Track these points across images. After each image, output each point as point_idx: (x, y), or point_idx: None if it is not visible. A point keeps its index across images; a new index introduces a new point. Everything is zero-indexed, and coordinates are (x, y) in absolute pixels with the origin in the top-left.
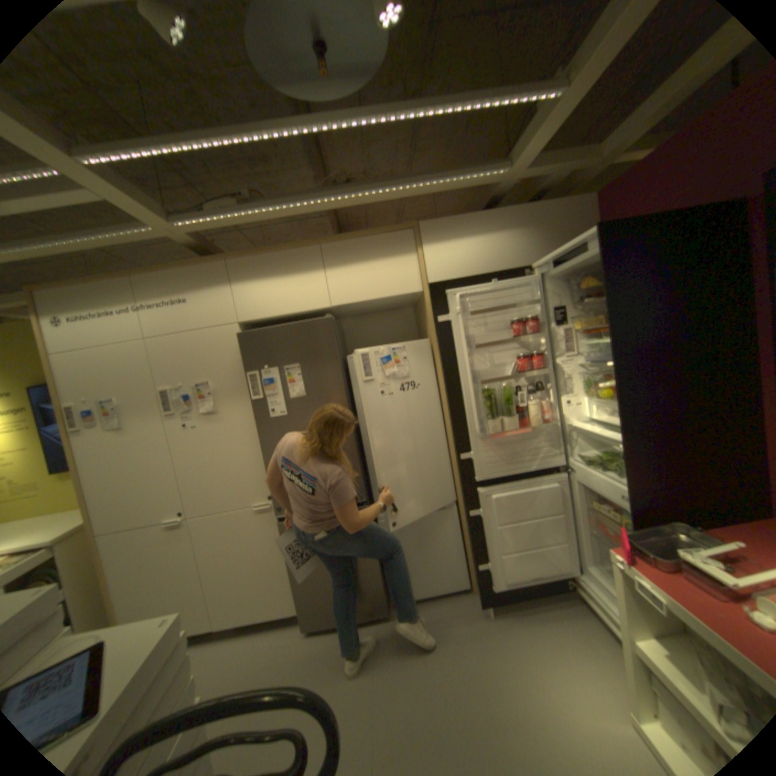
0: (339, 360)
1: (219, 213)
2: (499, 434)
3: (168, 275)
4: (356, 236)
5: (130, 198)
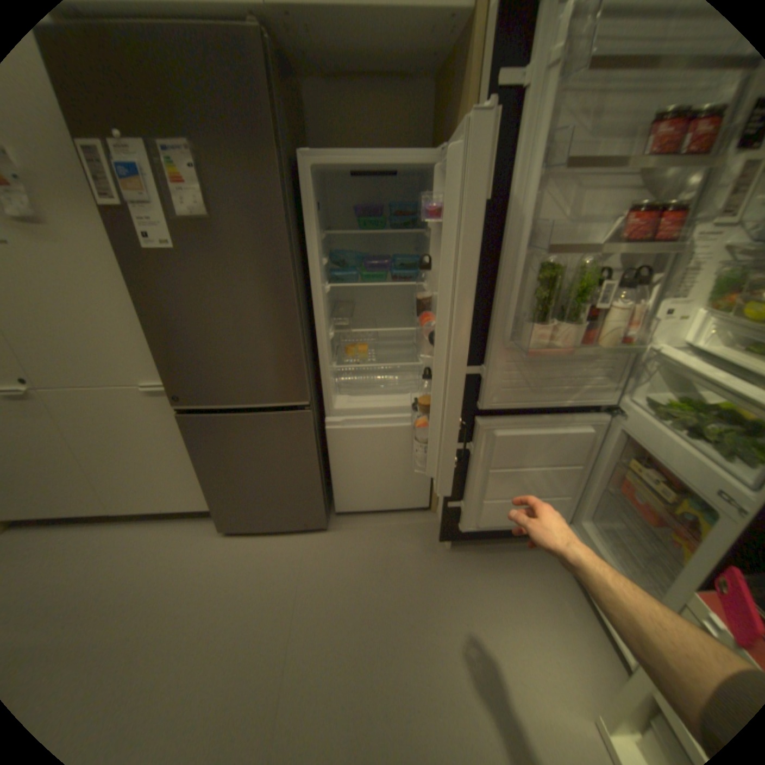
0: (274, 147)
1: None
2: (538, 346)
3: None
4: None
5: None
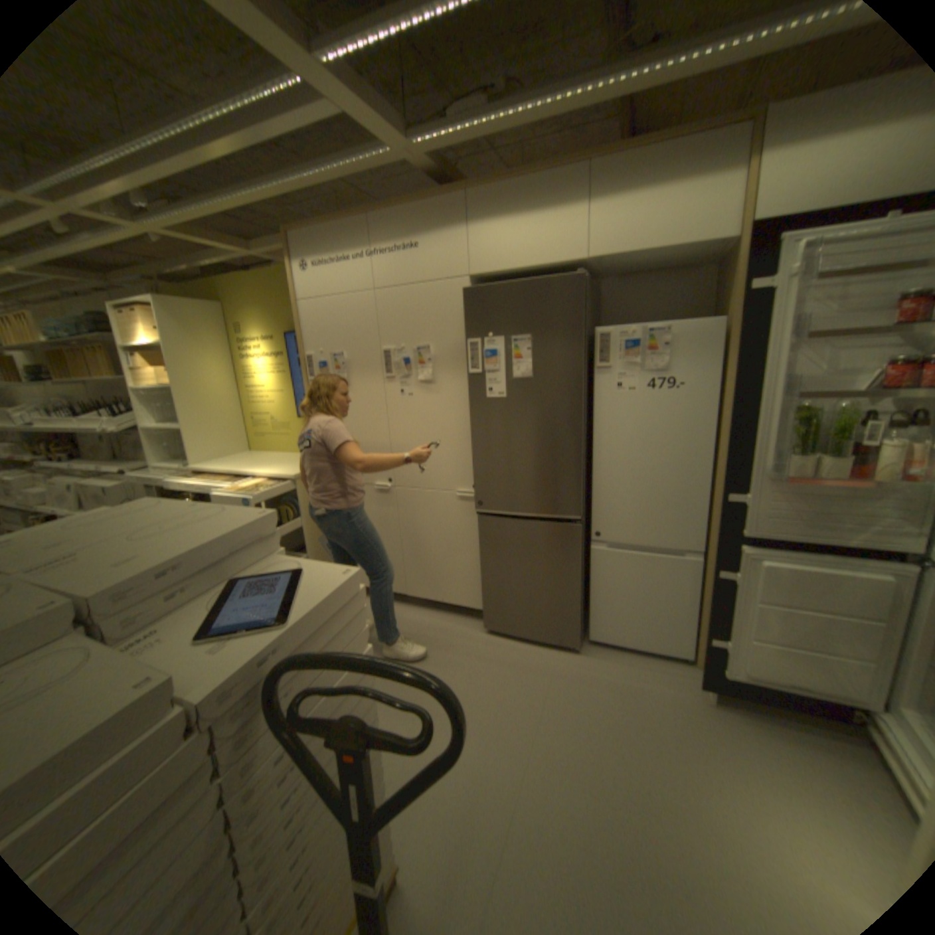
0: (583, 335)
1: (463, 120)
2: (807, 480)
3: (402, 212)
4: (648, 141)
5: (367, 105)
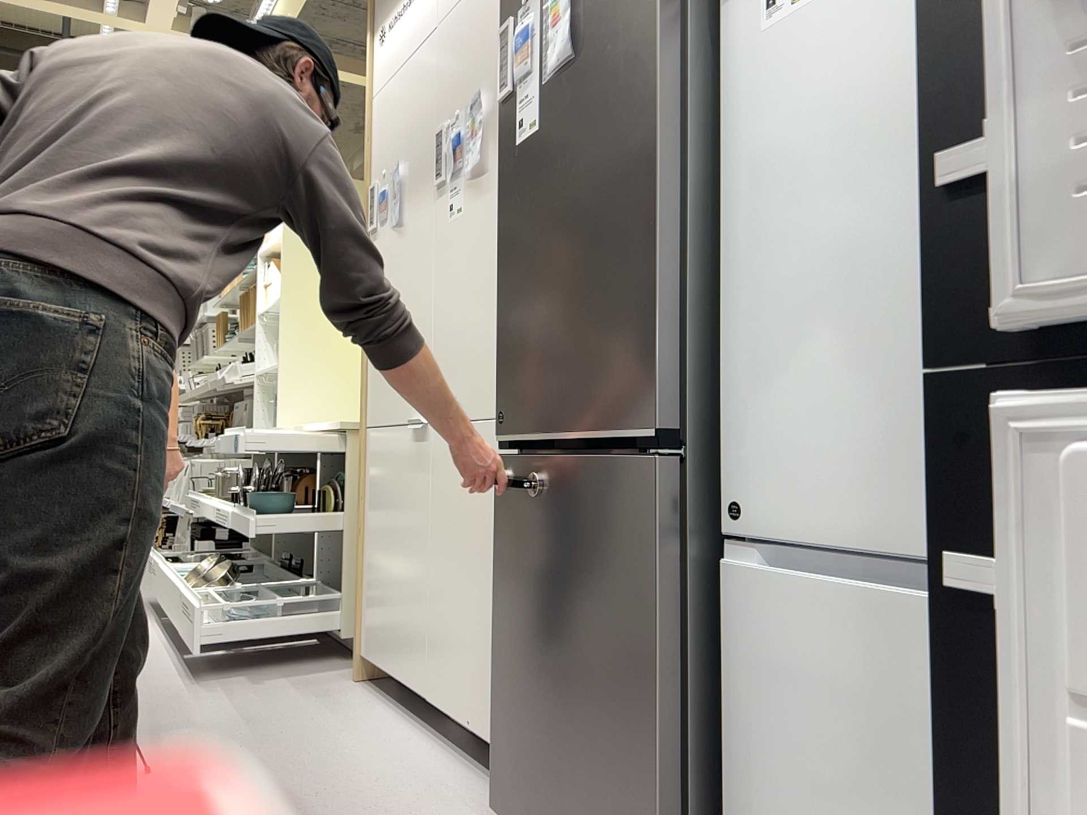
0: None
1: None
2: None
3: None
4: None
5: None
